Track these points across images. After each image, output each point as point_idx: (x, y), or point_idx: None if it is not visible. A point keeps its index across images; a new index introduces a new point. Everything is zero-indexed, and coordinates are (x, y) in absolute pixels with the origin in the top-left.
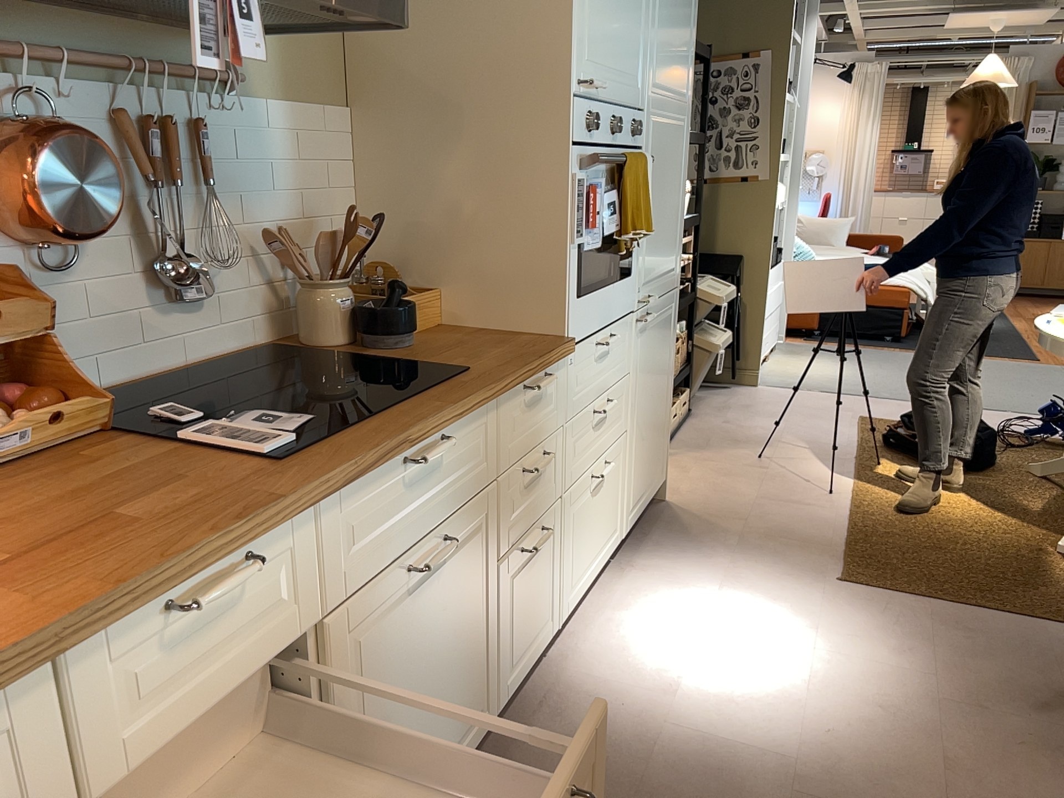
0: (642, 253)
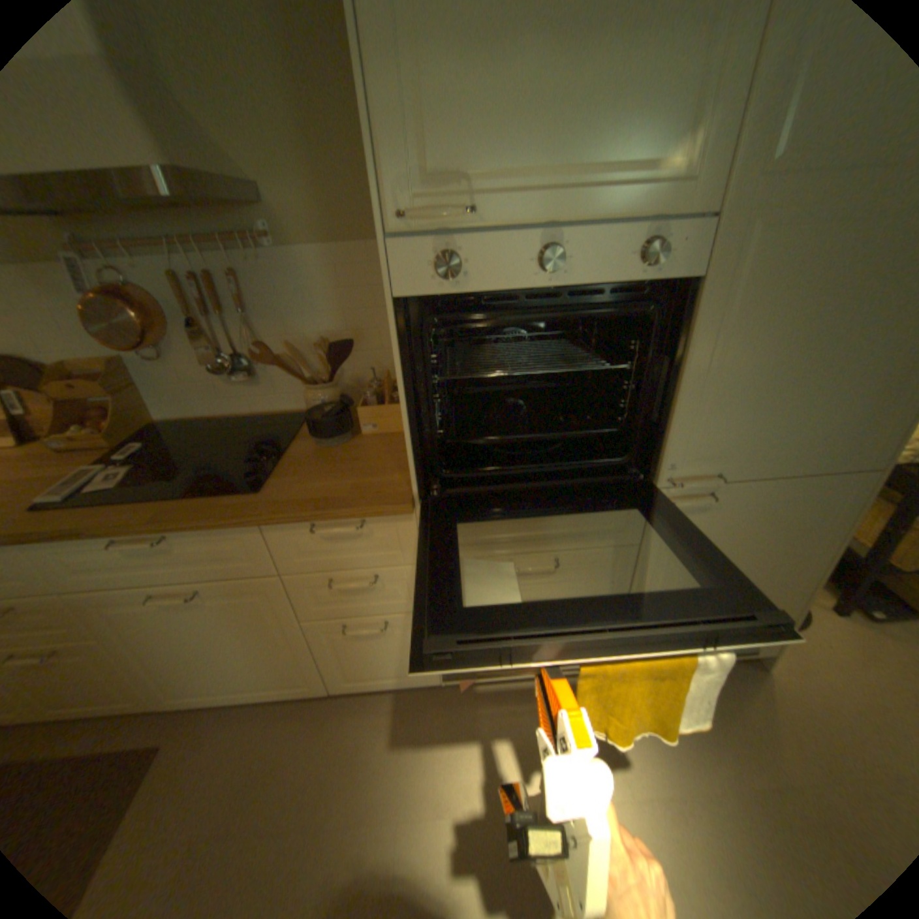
0: (684, 424)
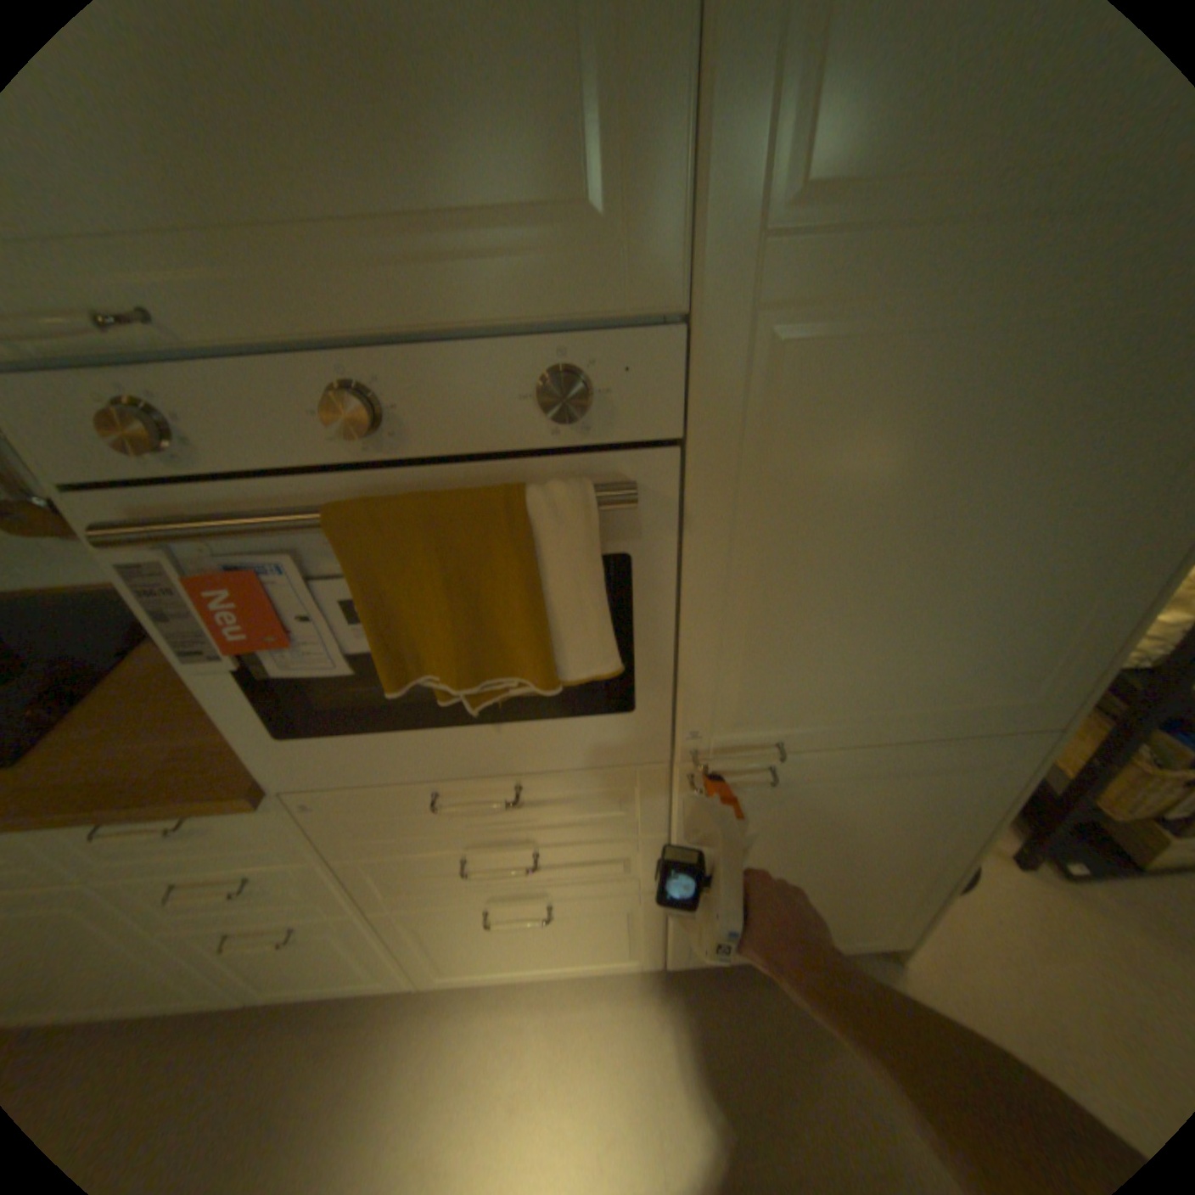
0: (699, 677)
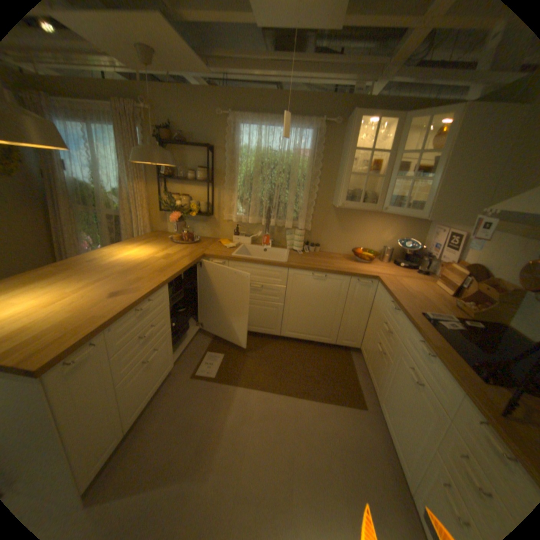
0: None
